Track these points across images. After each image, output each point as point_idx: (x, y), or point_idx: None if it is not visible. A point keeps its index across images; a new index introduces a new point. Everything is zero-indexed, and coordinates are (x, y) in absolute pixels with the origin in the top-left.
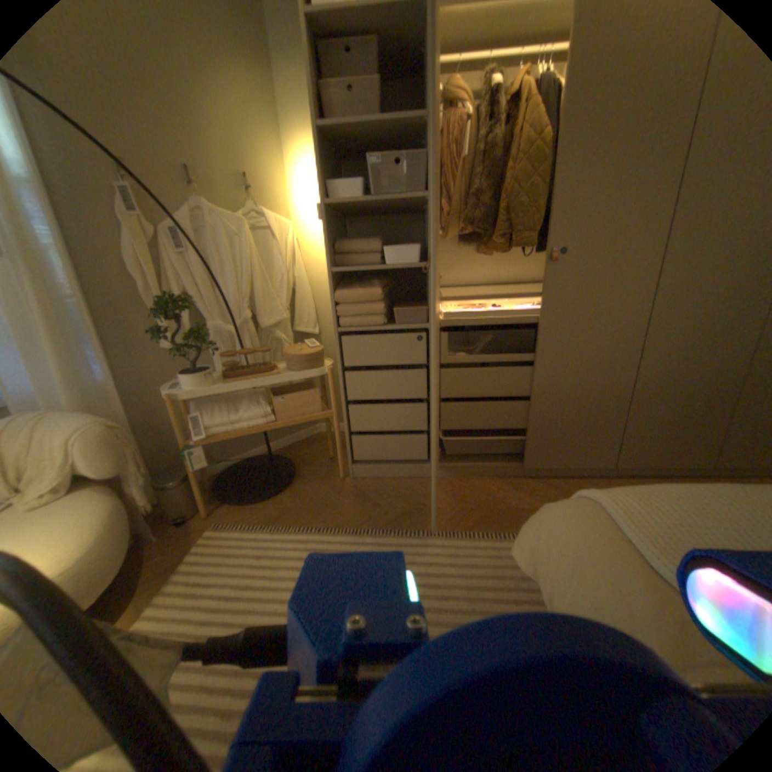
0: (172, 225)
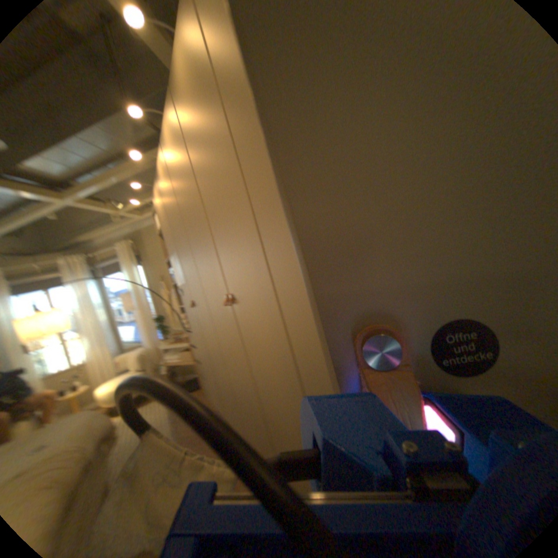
0: (171, 289)
